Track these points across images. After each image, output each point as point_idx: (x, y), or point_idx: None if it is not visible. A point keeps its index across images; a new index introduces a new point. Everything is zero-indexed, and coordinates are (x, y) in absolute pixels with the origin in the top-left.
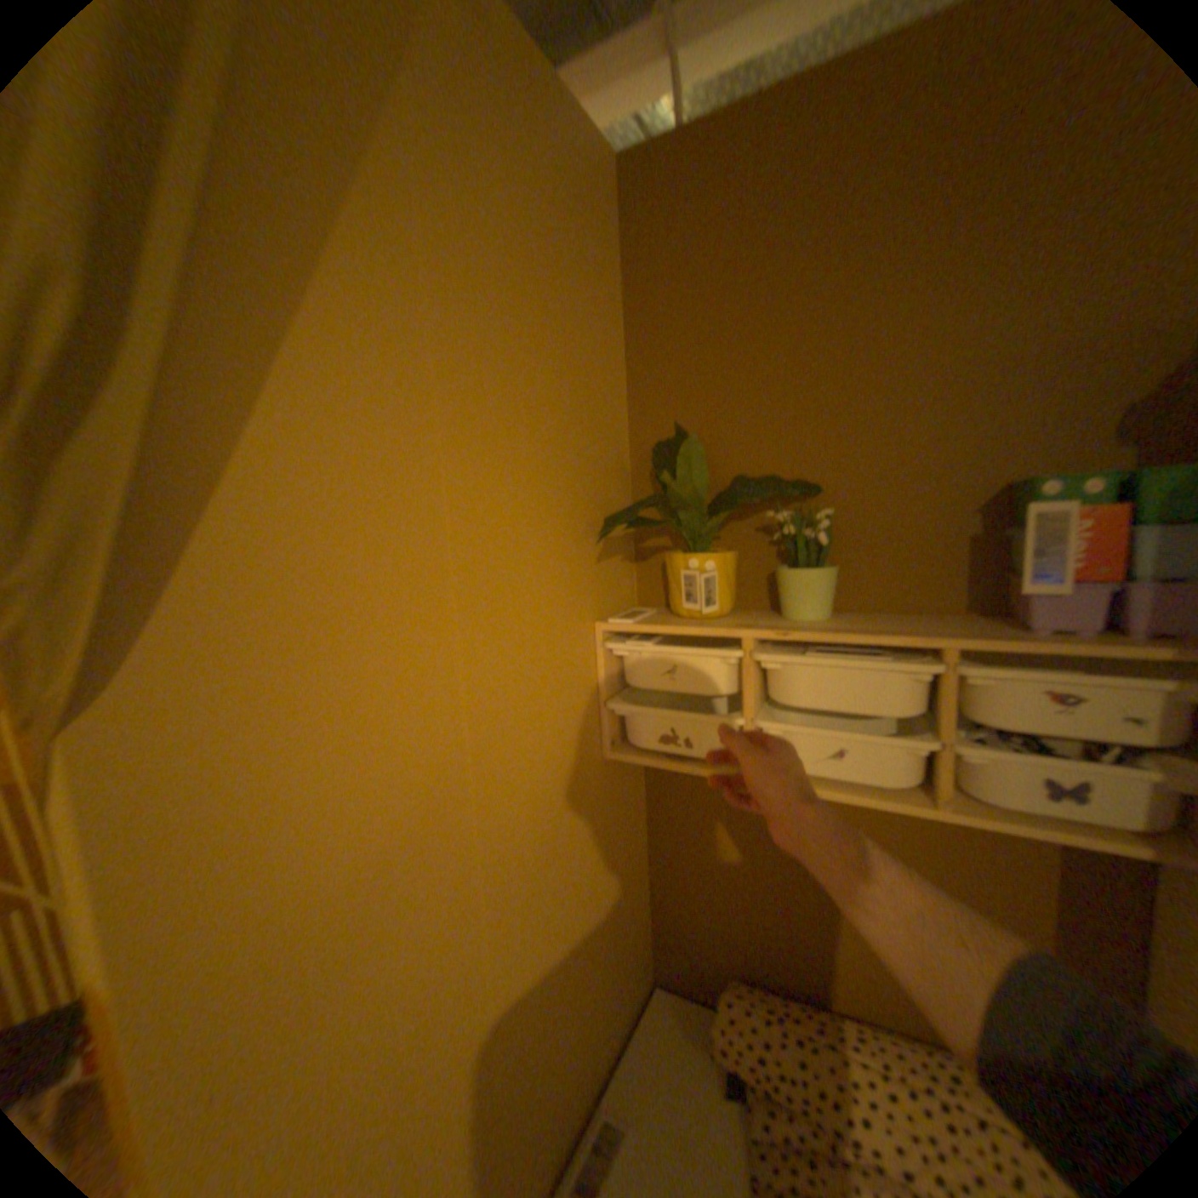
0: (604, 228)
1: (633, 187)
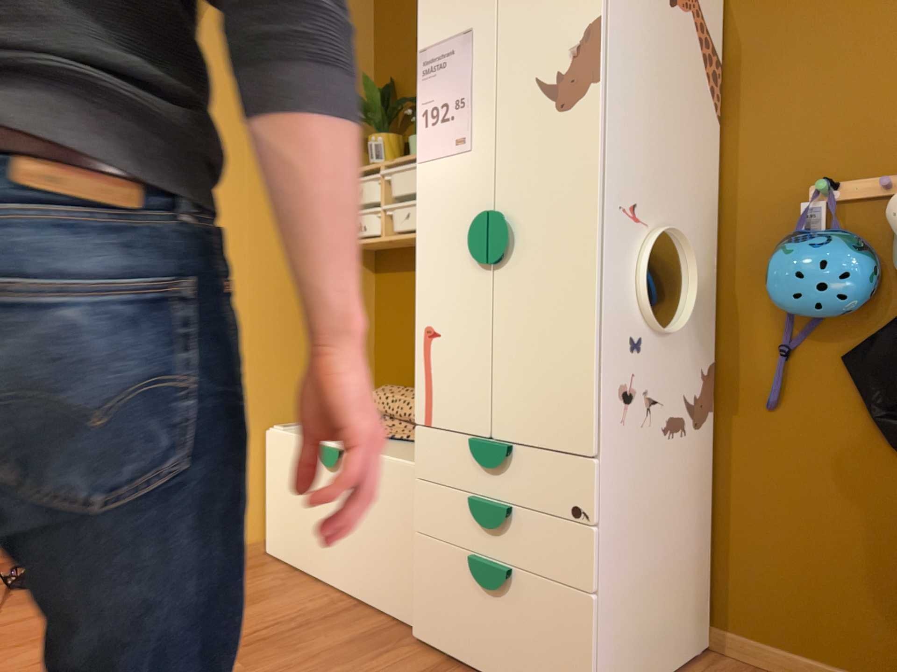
0: None
1: None
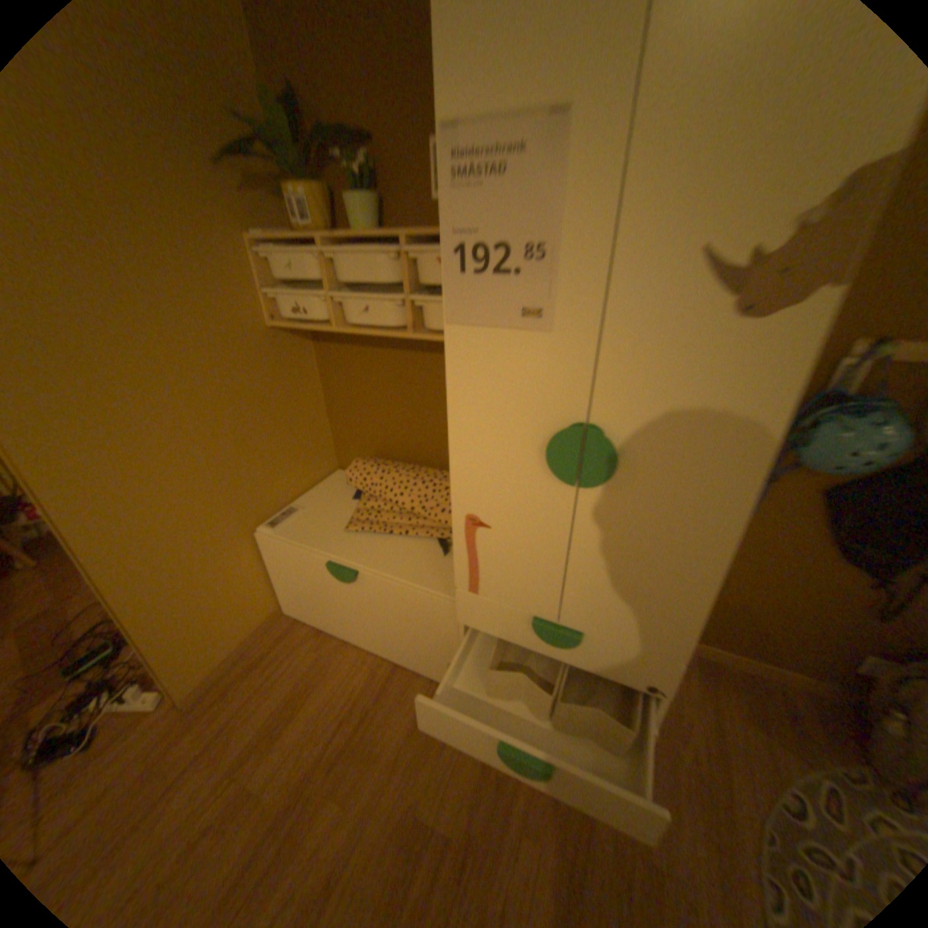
0: None
1: None
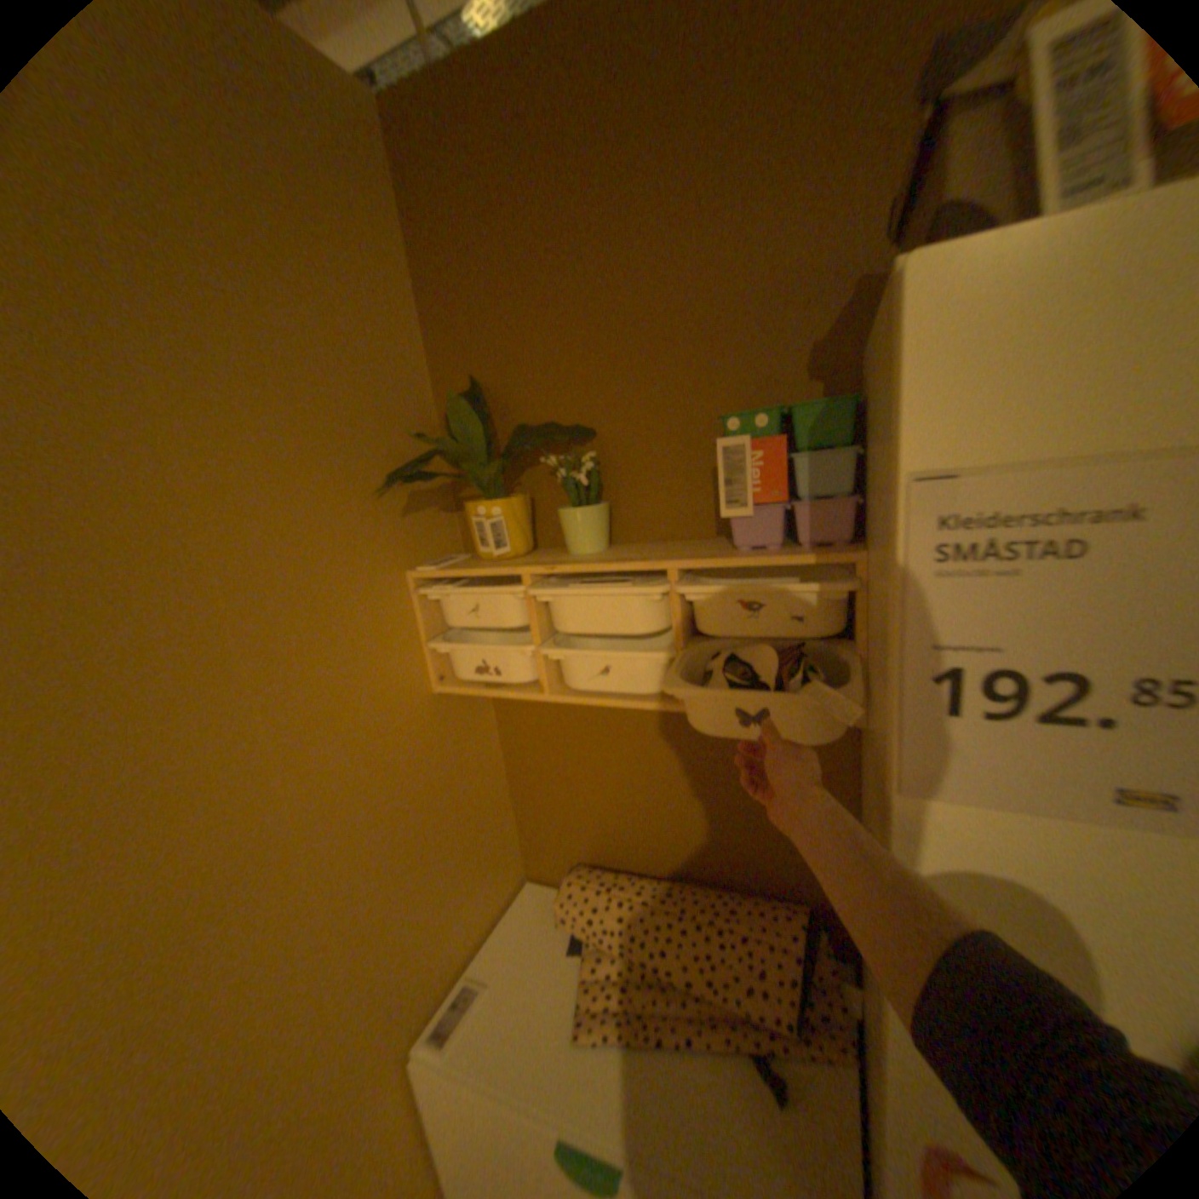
0: (369, 178)
1: (397, 131)
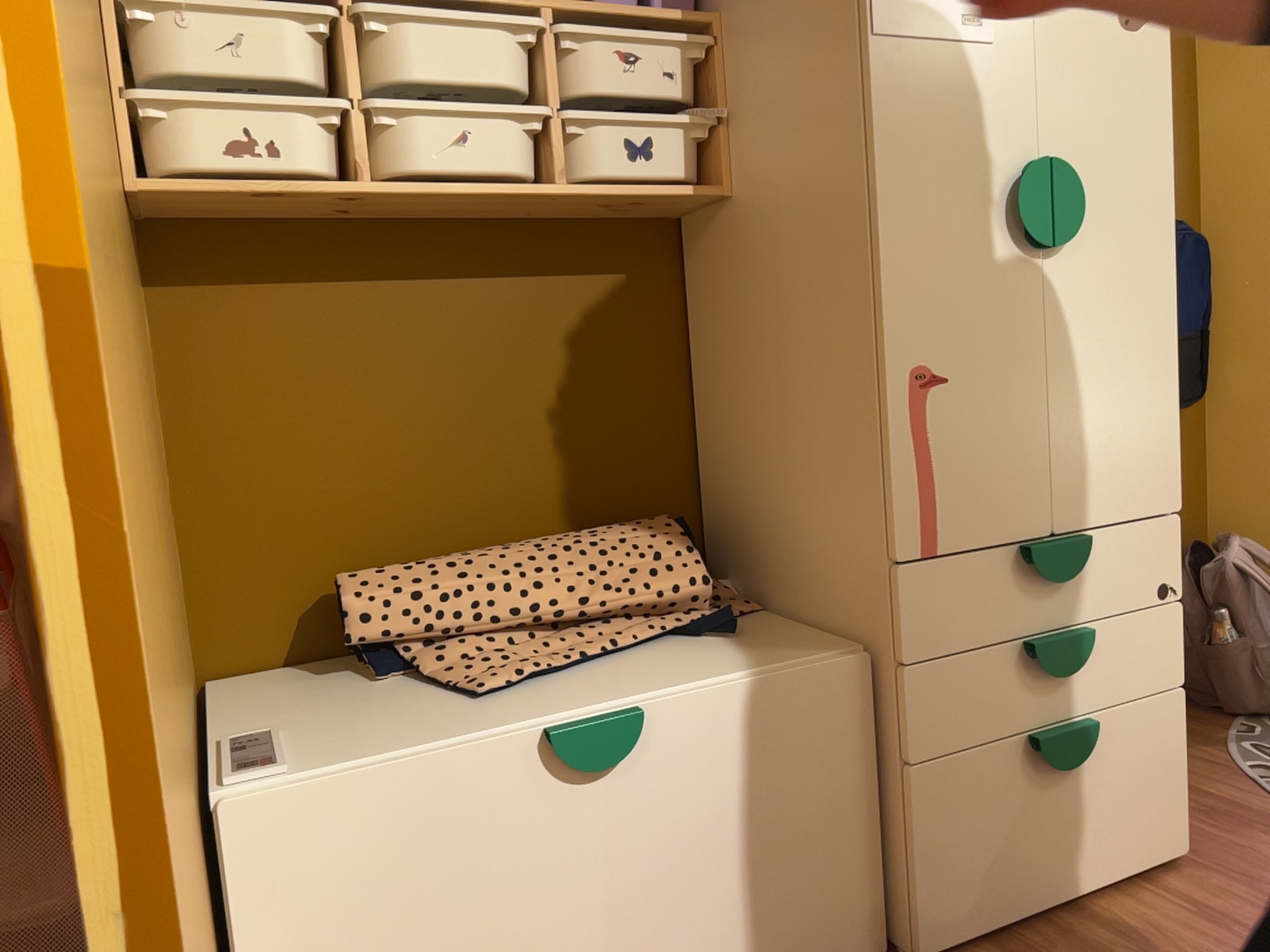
0: None
1: None
